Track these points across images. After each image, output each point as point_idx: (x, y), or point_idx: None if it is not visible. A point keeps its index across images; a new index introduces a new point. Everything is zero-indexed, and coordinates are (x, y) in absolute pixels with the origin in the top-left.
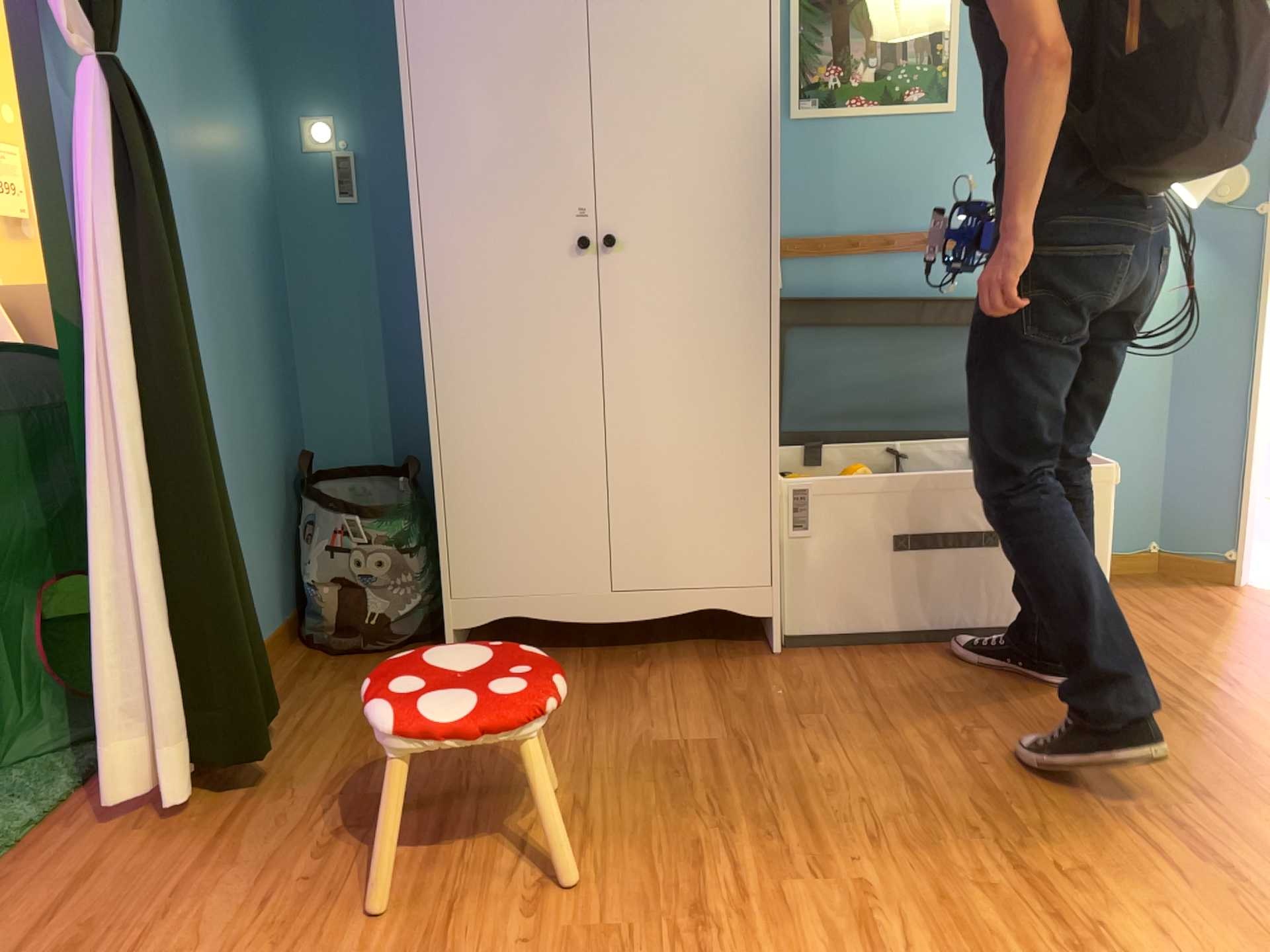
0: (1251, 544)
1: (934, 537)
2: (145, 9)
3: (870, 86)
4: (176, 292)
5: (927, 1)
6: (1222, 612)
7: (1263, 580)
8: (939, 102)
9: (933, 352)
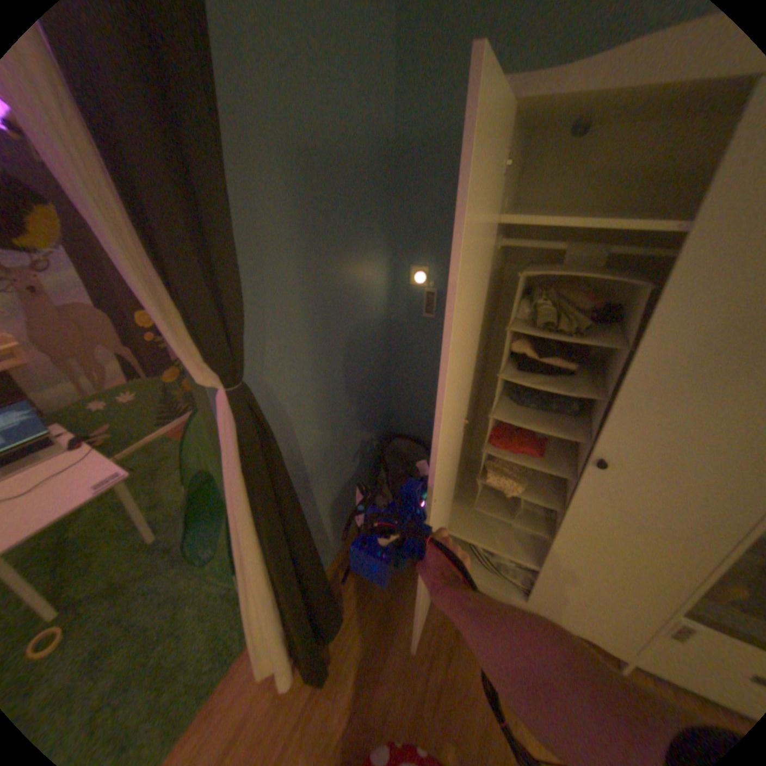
0: None
1: None
2: (300, 258)
3: None
4: (289, 505)
5: None
6: None
7: None
8: None
9: None
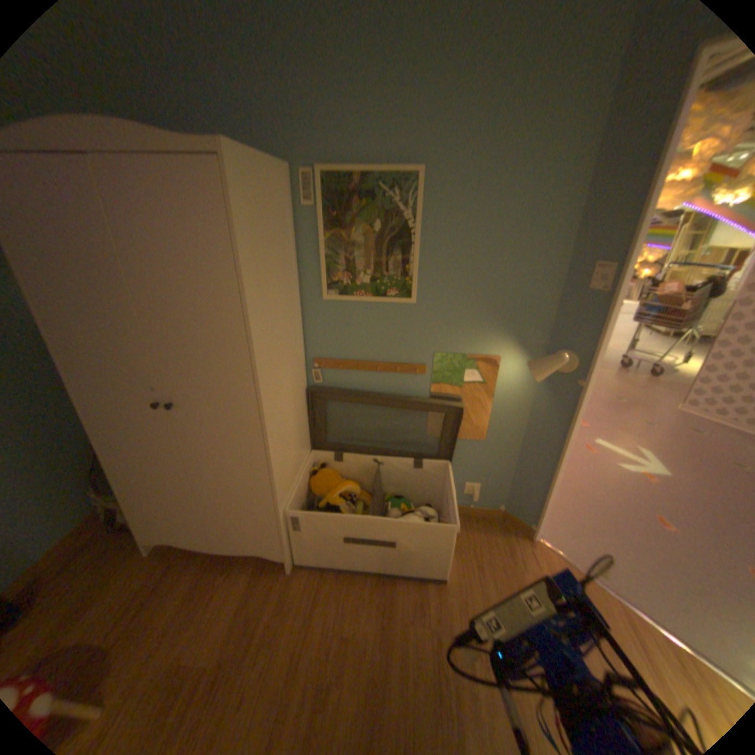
0: (546, 522)
1: (366, 538)
2: None
3: (368, 284)
4: None
5: (401, 237)
6: (517, 566)
7: (551, 533)
8: (407, 296)
9: (400, 417)
